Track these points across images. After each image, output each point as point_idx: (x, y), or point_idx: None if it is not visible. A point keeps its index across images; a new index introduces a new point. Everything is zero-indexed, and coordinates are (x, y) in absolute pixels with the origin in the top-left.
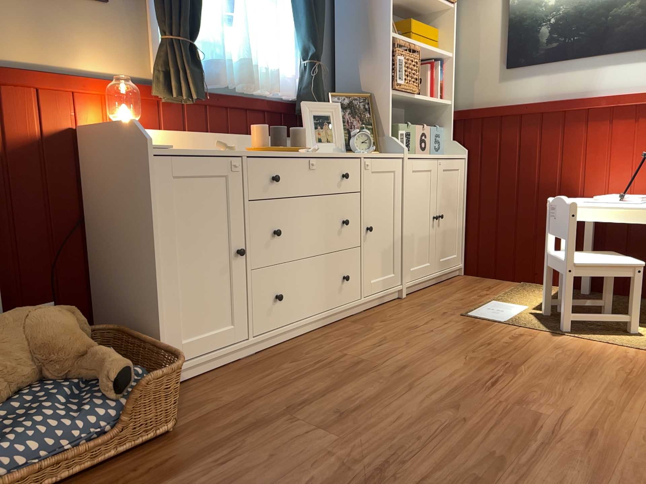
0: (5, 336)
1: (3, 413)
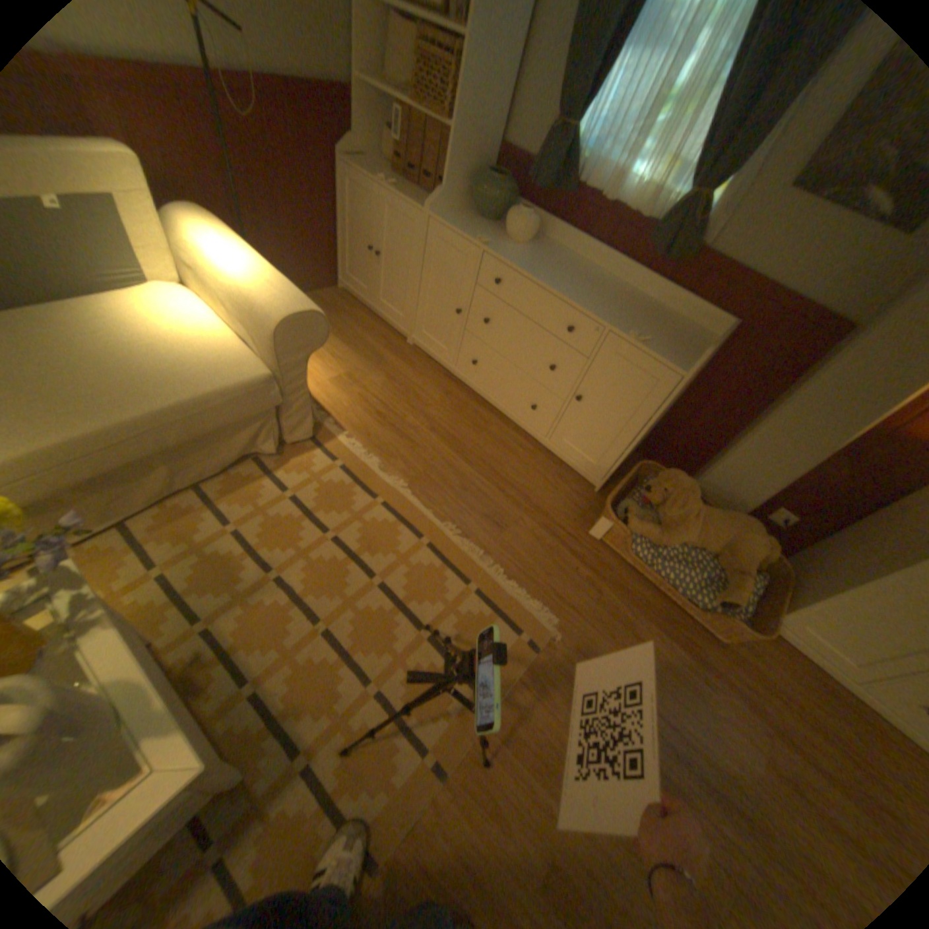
0: (727, 531)
1: (686, 552)
